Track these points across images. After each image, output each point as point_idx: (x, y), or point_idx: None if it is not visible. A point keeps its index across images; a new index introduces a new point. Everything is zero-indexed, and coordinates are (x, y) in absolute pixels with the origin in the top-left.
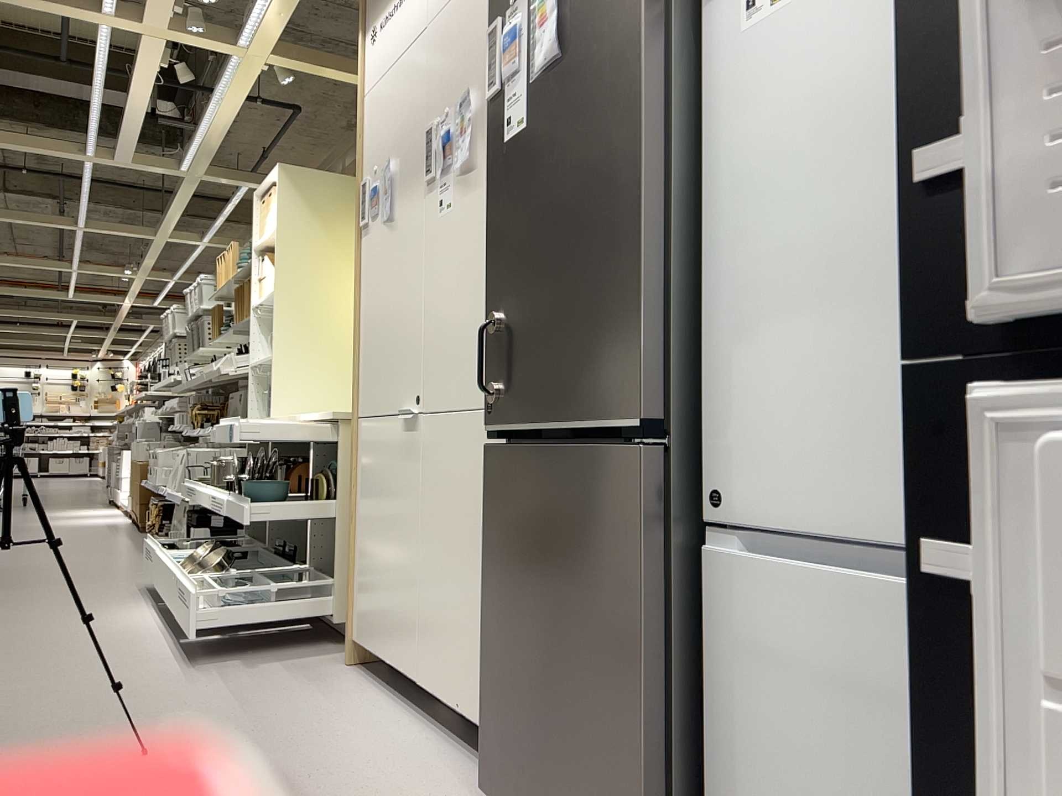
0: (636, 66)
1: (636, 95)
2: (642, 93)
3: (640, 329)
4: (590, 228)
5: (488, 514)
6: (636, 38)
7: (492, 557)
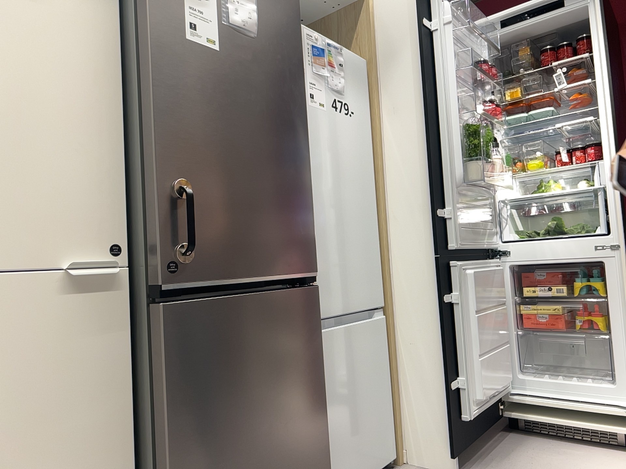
0: (301, 91)
1: (302, 106)
2: (305, 107)
3: (312, 225)
4: (281, 160)
5: (173, 367)
6: (301, 77)
7: (185, 404)
